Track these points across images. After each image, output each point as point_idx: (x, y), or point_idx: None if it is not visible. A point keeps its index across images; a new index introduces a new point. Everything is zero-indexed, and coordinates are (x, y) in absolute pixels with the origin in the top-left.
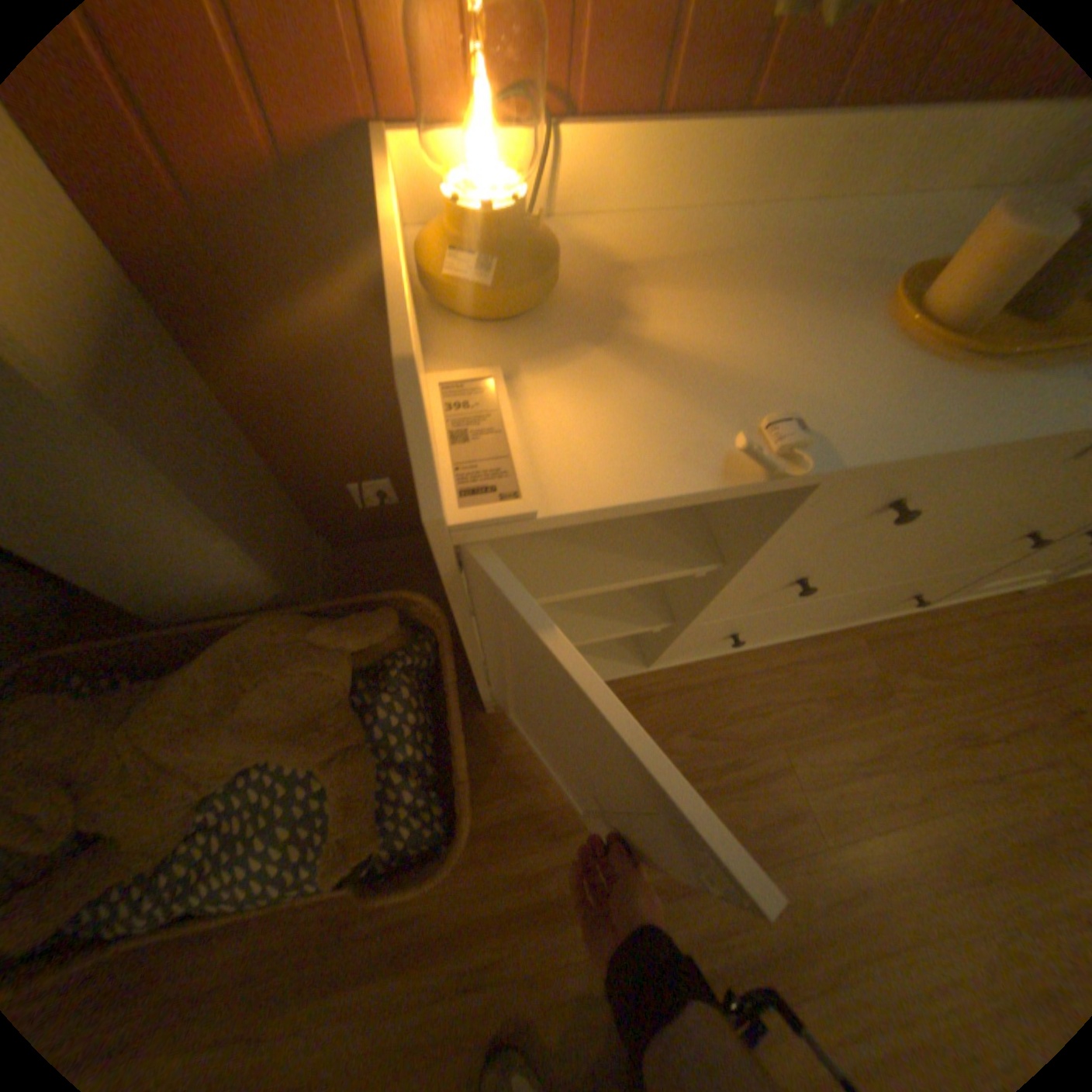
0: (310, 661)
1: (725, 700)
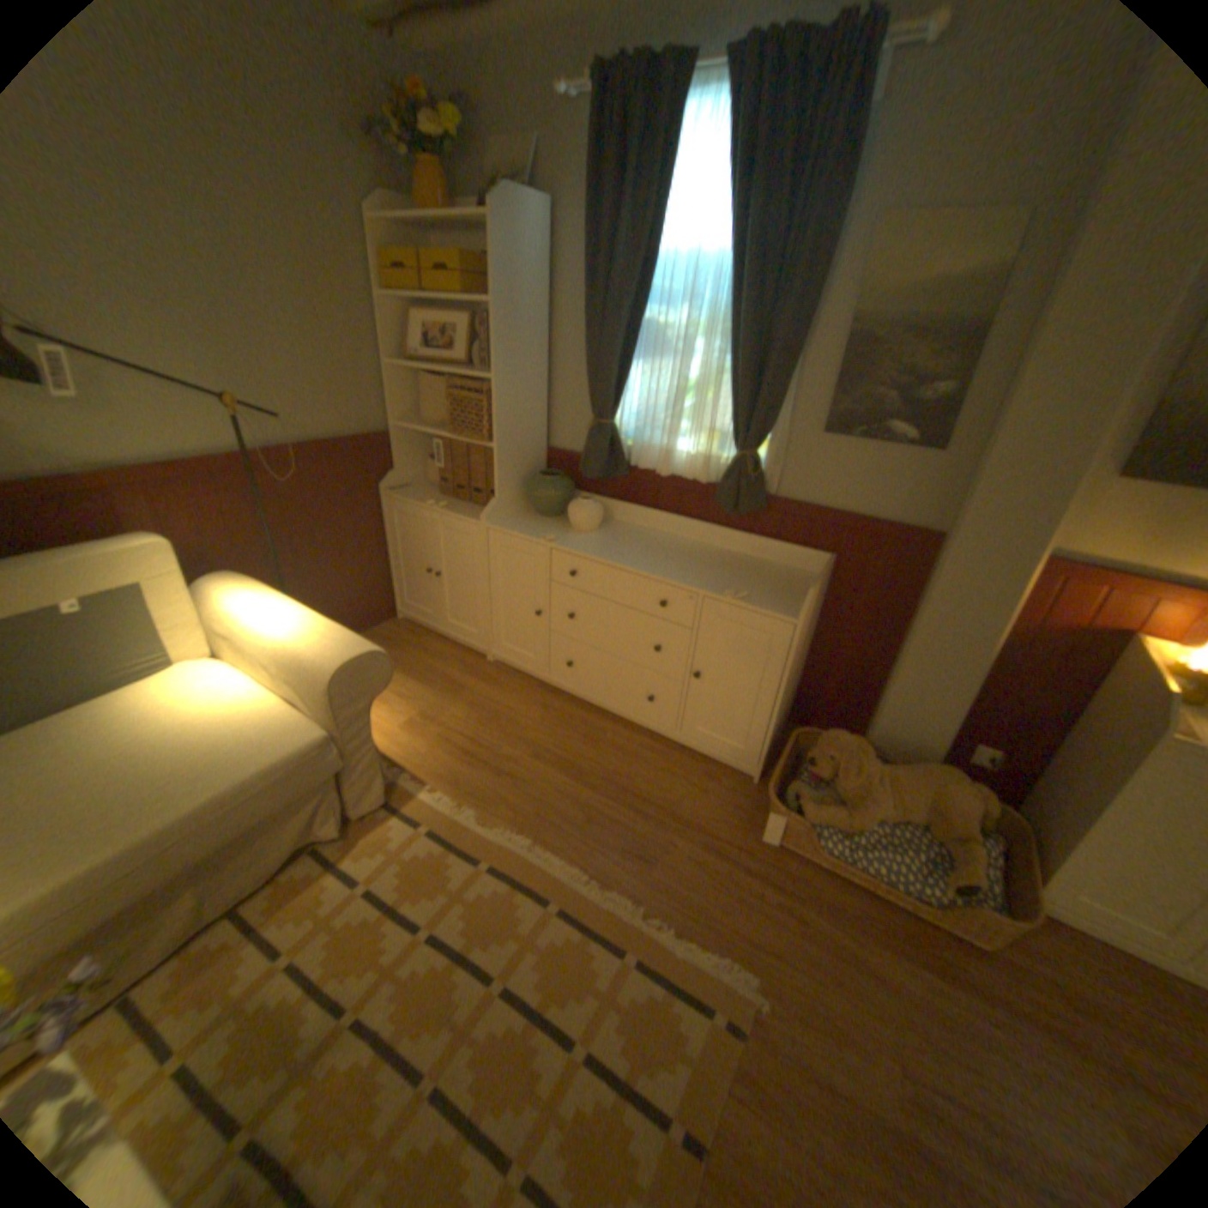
0: (977, 793)
1: None
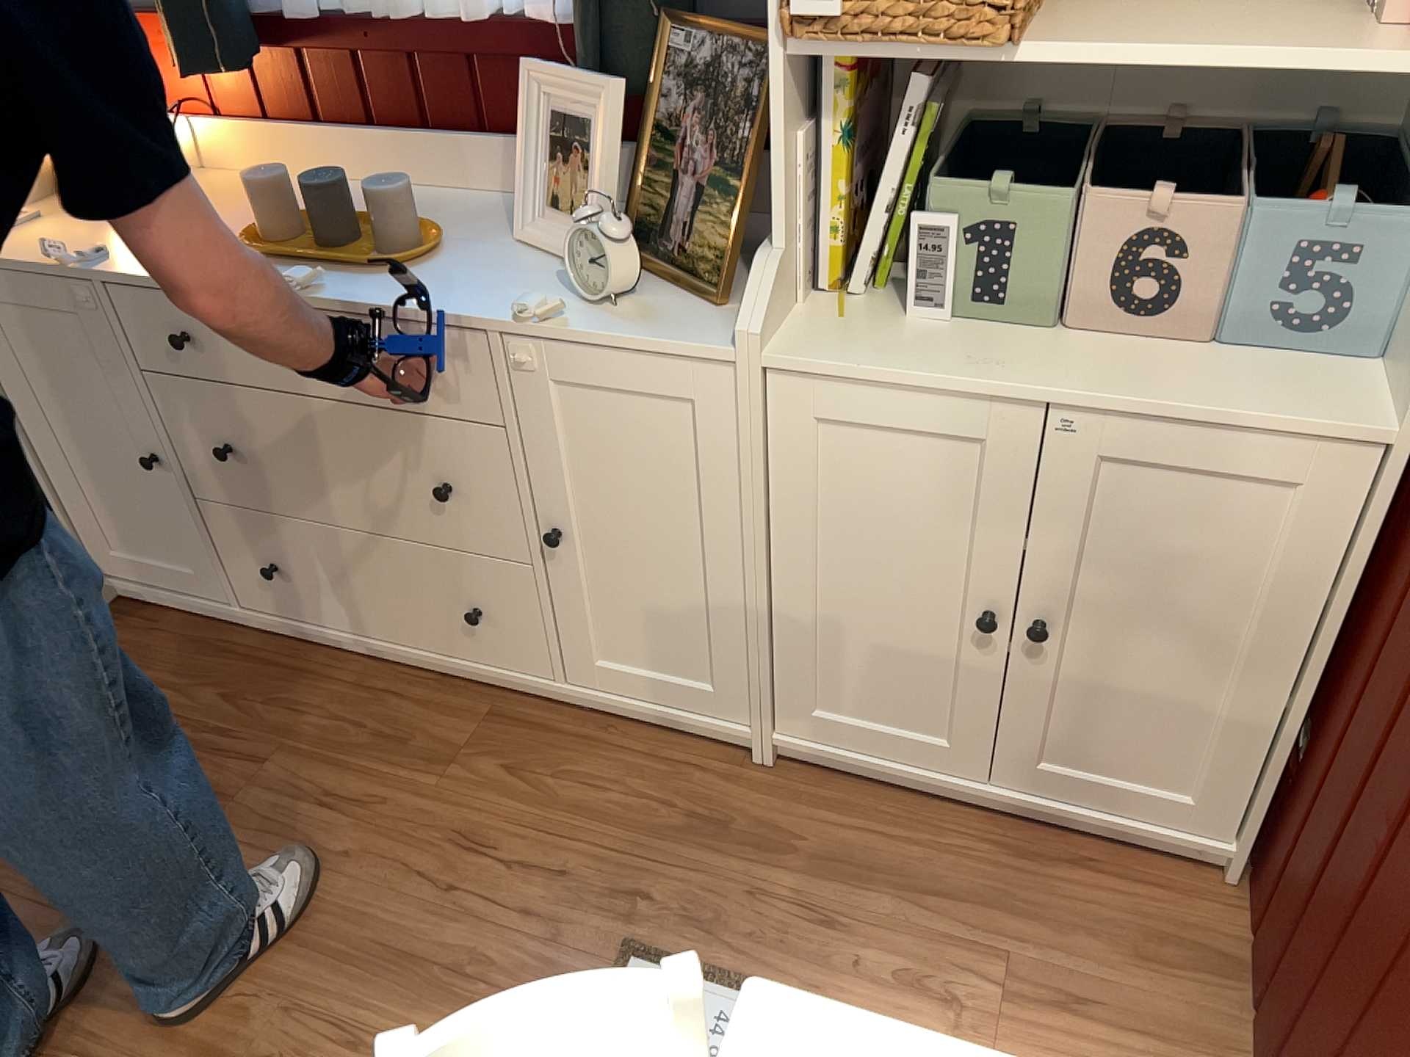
0: None
1: (295, 682)
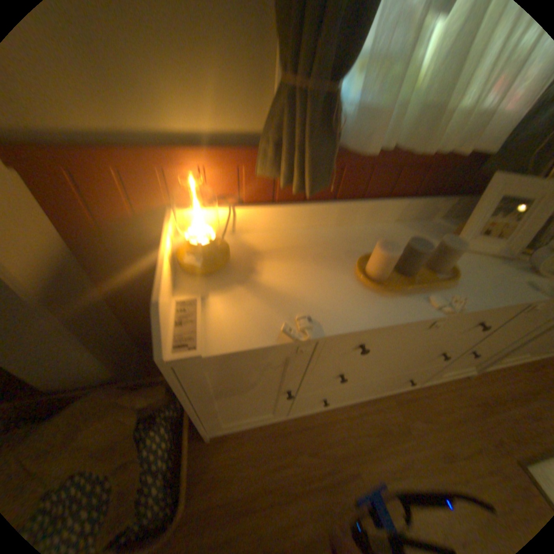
0: (115, 412)
1: (327, 434)
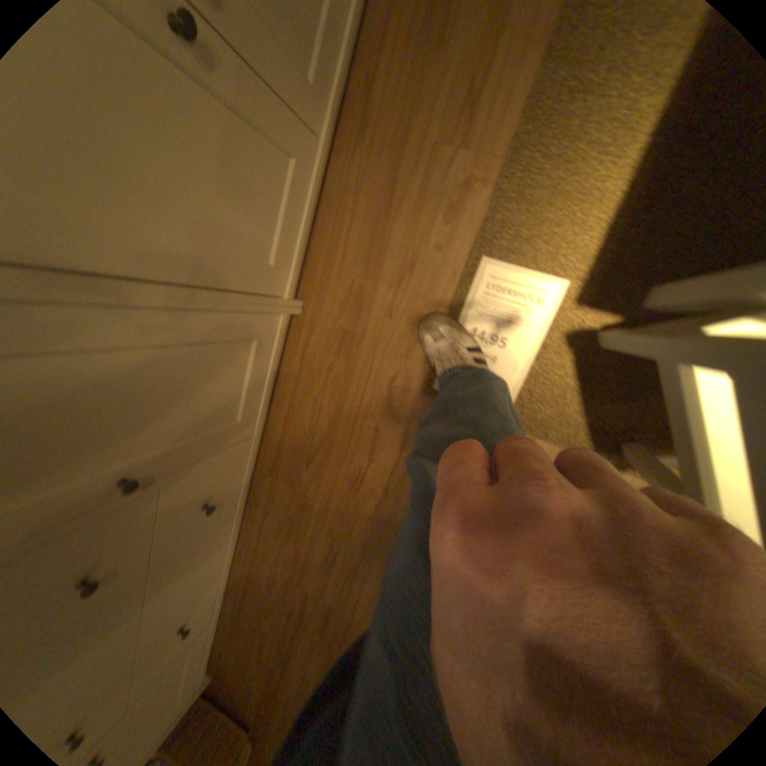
0: None
1: (252, 584)
